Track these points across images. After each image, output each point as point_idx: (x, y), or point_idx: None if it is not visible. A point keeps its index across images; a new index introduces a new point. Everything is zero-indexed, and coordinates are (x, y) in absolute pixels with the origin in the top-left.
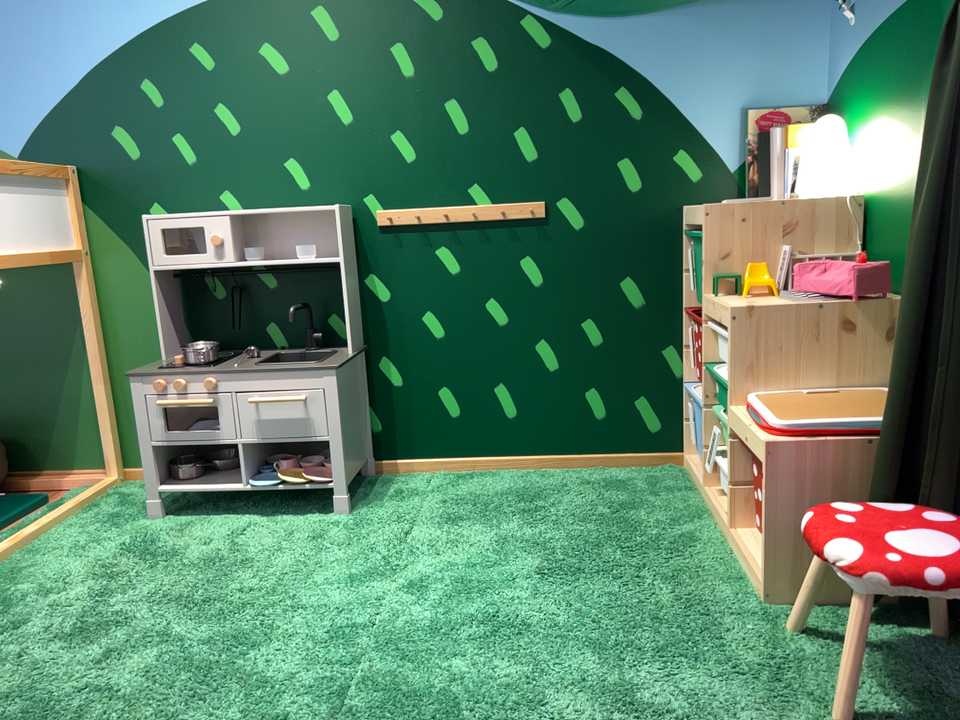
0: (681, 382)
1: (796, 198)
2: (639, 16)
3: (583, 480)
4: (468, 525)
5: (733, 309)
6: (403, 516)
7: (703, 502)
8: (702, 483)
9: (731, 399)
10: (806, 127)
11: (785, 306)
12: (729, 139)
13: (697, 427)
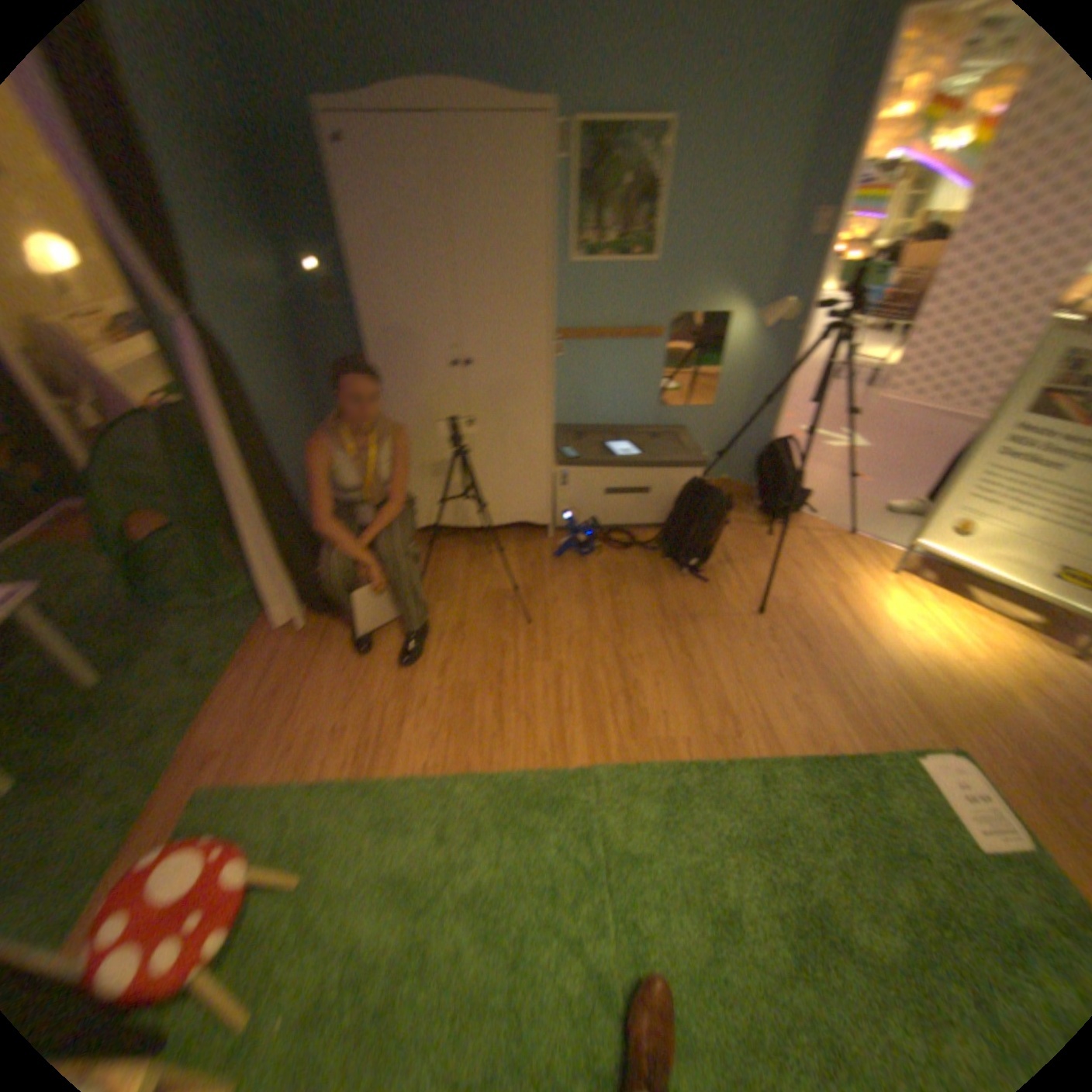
0: None
1: None
2: None
3: None
4: None
5: None
6: None
7: None
8: None
9: None
10: None
11: None
12: None
13: None
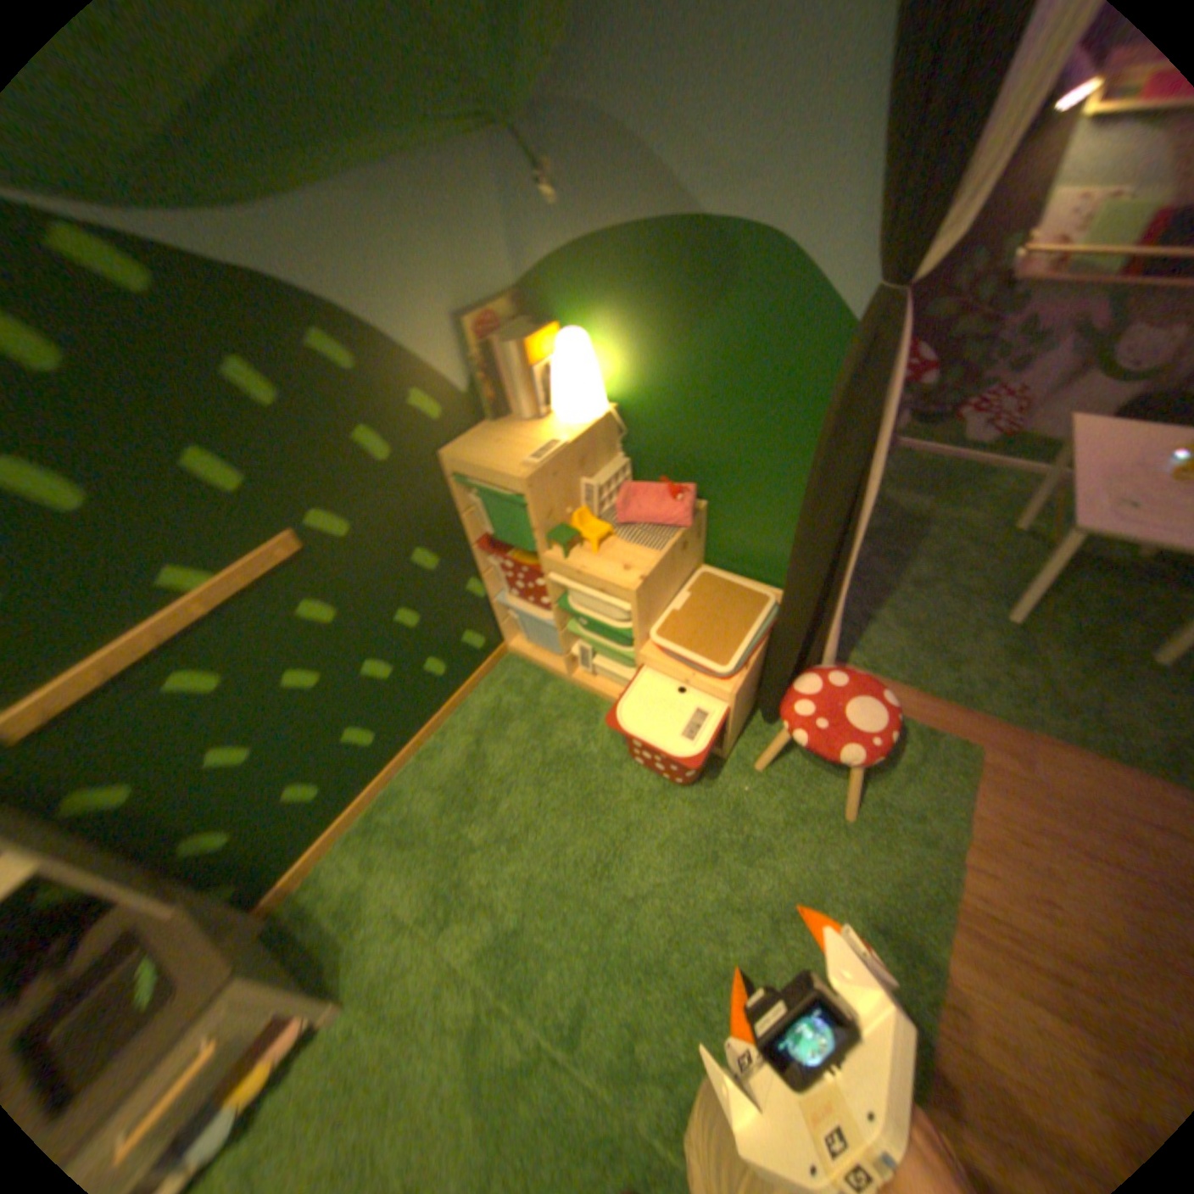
0: (490, 599)
1: (560, 418)
2: (290, 198)
3: (470, 731)
4: (469, 883)
5: (635, 590)
6: (396, 938)
7: (576, 686)
8: (562, 670)
9: (639, 647)
10: (526, 328)
11: (659, 562)
12: (455, 357)
13: (540, 636)
